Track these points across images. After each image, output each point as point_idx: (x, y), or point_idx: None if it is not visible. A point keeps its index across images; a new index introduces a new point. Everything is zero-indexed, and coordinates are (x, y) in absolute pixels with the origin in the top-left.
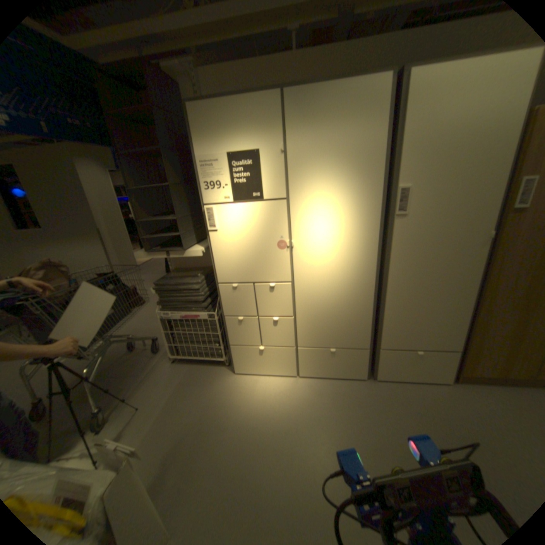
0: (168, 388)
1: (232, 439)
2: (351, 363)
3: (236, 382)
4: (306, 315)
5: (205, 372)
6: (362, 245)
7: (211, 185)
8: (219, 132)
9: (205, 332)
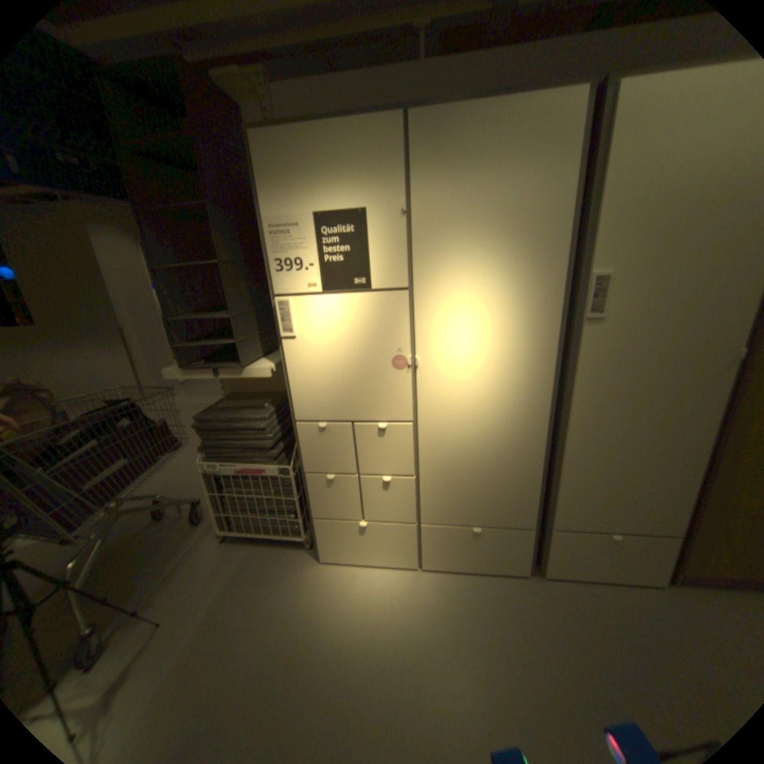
0: (211, 588)
1: (312, 684)
2: (505, 552)
3: (322, 577)
4: (436, 474)
5: (272, 559)
6: (529, 365)
7: (287, 265)
8: (302, 179)
9: (273, 496)
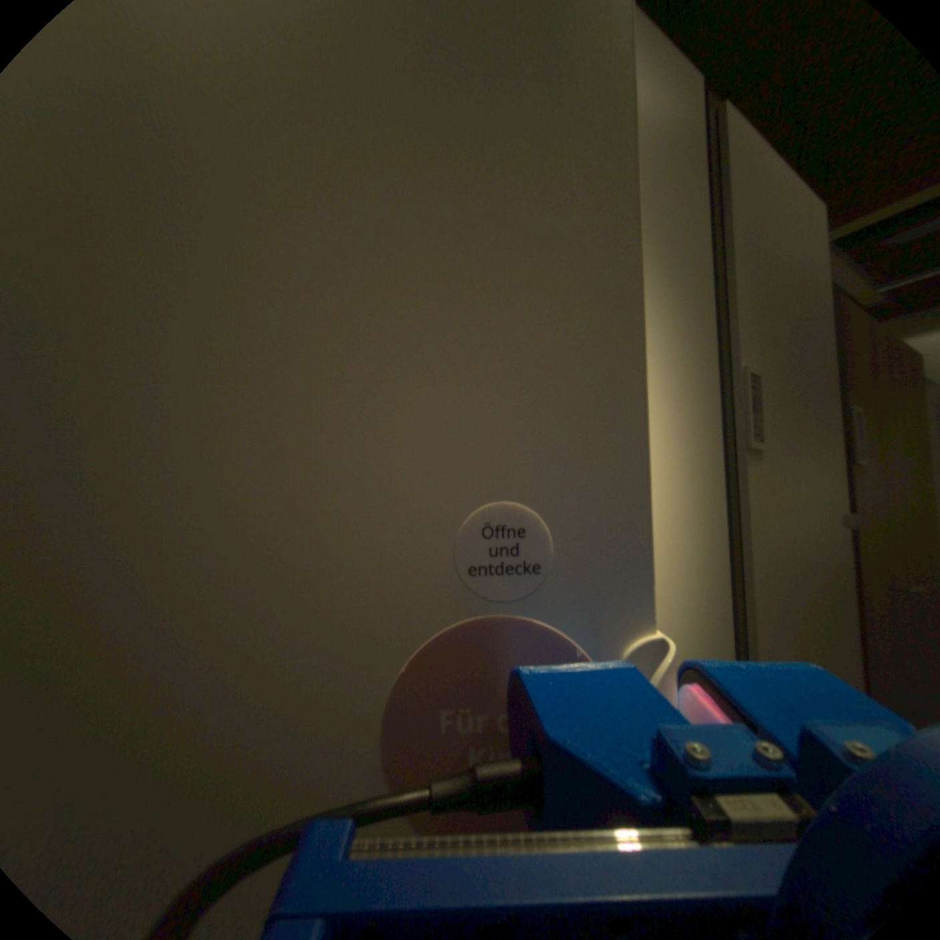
0: None
1: None
2: None
3: None
4: None
5: None
6: (698, 555)
7: None
8: None
9: None
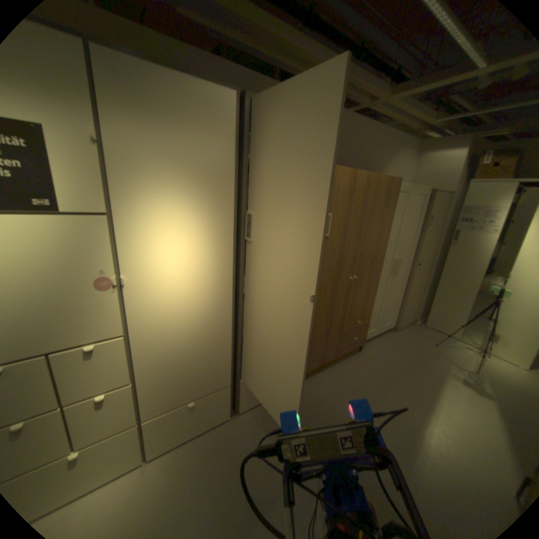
0: None
1: None
2: (213, 409)
3: None
4: (152, 373)
5: None
6: (217, 273)
7: None
8: None
9: None
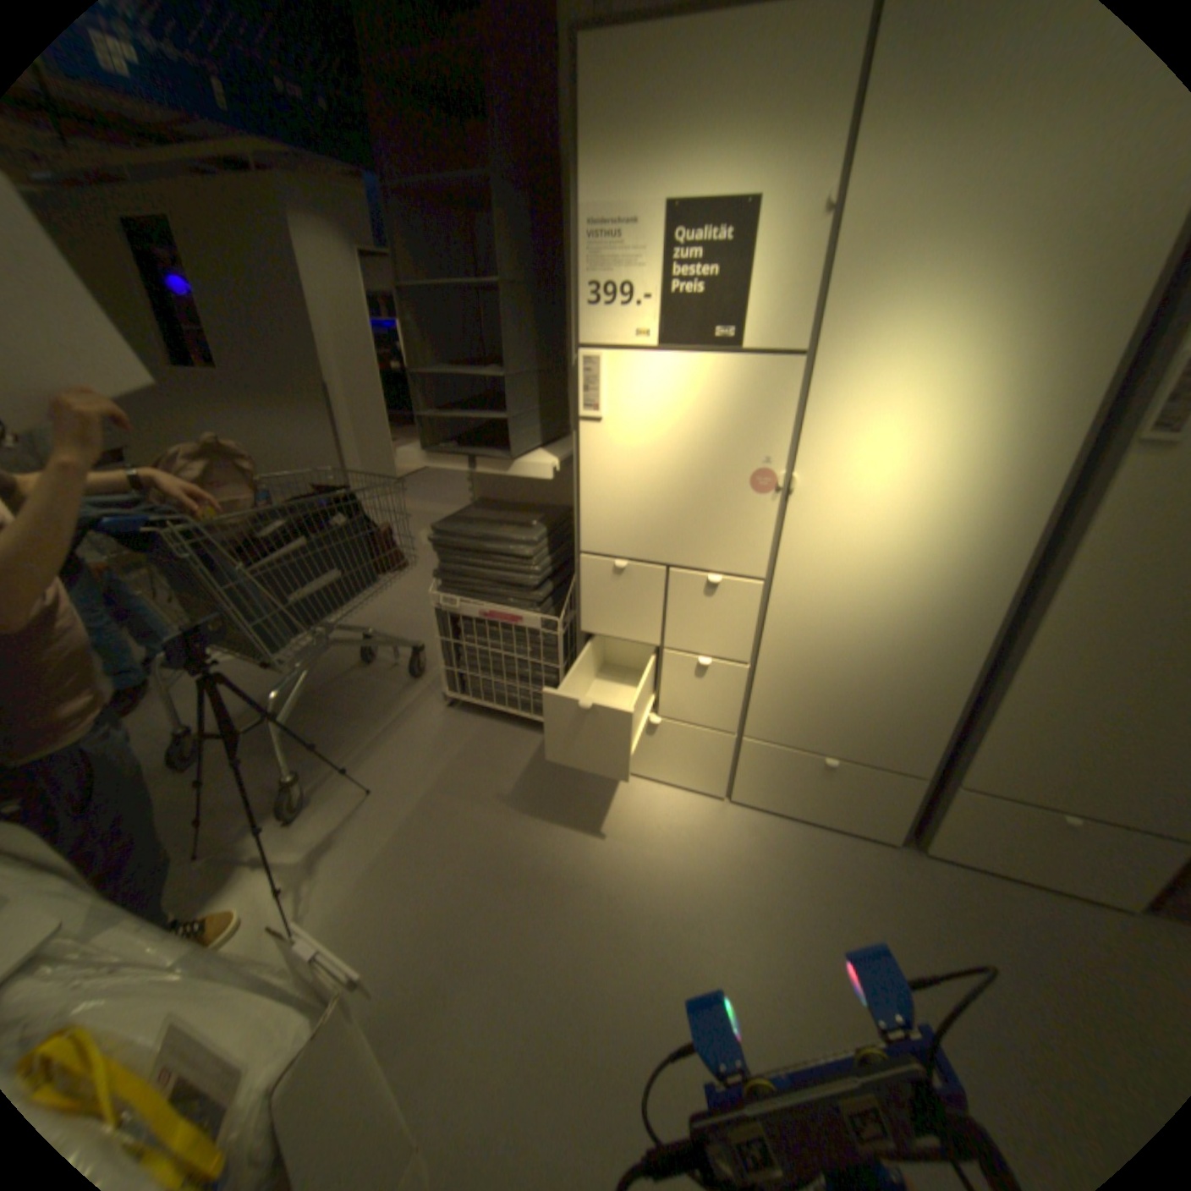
0: (437, 762)
1: (563, 908)
2: (871, 802)
3: (584, 780)
4: (785, 667)
5: (517, 742)
6: (997, 512)
7: (607, 295)
8: (657, 135)
9: (529, 656)
